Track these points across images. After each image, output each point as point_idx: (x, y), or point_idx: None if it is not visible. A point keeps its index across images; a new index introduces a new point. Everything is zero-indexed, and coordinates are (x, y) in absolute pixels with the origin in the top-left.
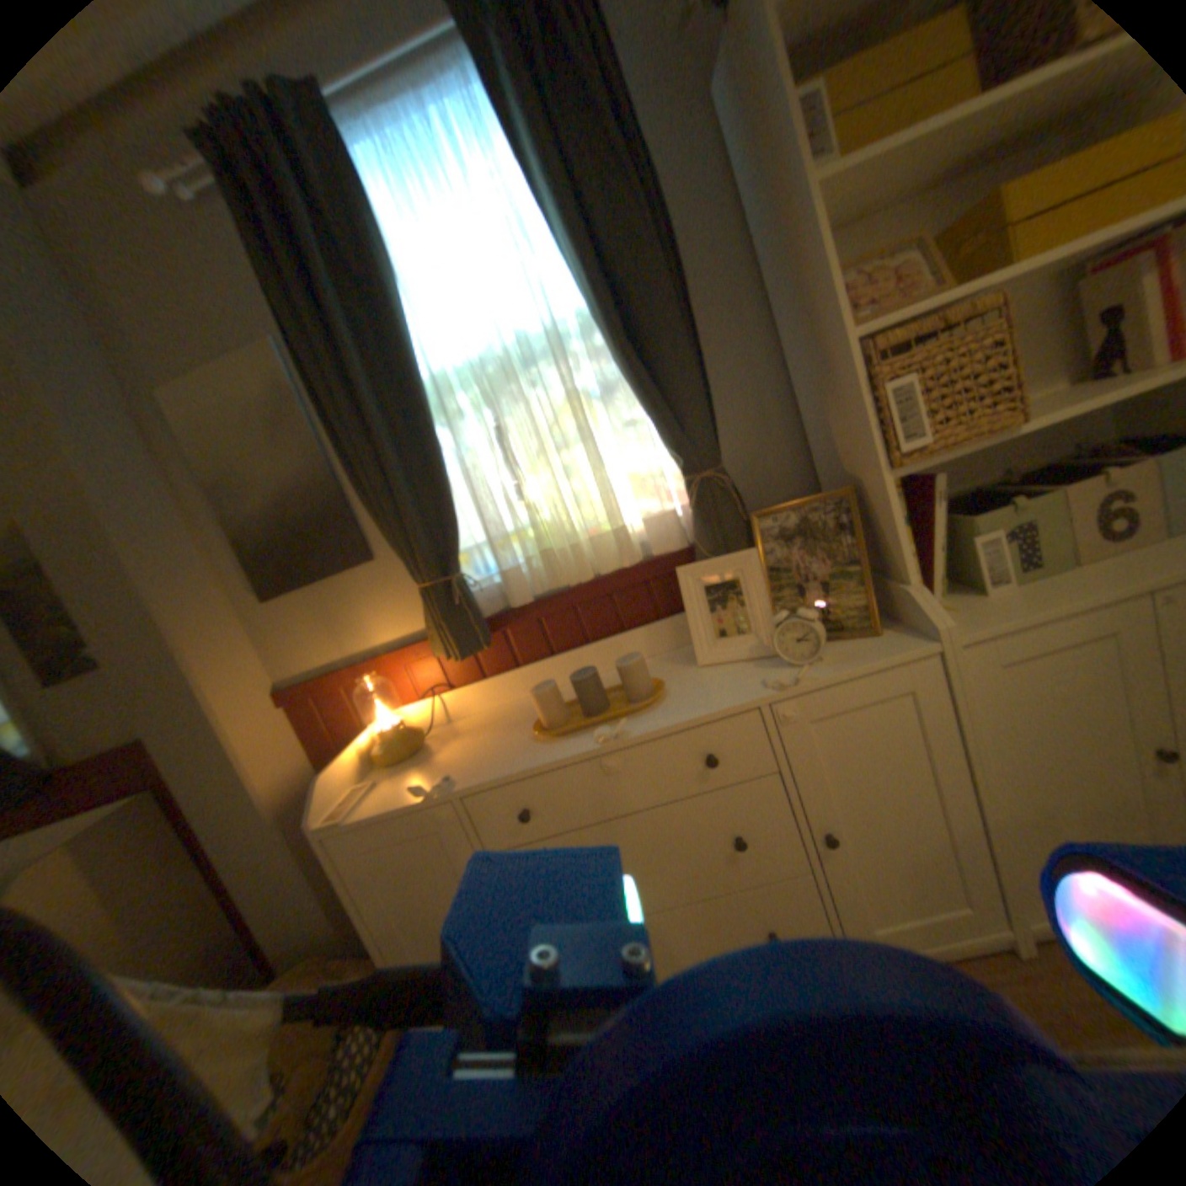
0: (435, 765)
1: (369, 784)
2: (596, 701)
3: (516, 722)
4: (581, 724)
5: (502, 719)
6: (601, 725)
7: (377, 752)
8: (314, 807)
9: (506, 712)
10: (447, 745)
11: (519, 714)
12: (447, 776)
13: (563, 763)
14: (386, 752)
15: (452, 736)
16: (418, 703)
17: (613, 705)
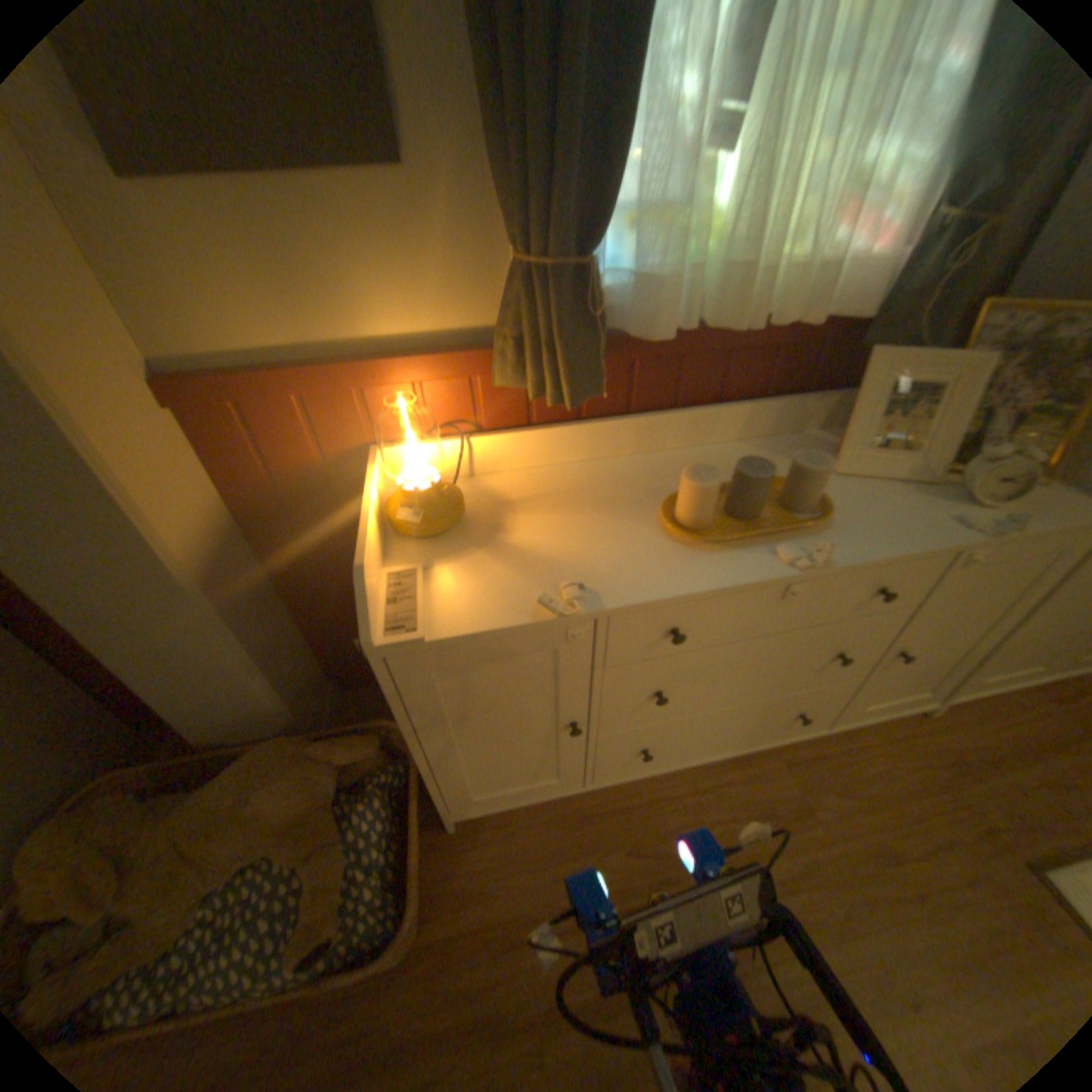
0: (519, 553)
1: (421, 572)
2: (756, 506)
3: (606, 503)
4: (750, 535)
5: (575, 493)
6: (770, 539)
7: (410, 520)
8: (365, 611)
9: (568, 481)
10: (509, 520)
11: (598, 489)
12: (580, 583)
13: (744, 586)
14: (426, 522)
15: (504, 505)
16: (437, 447)
17: (764, 511)
